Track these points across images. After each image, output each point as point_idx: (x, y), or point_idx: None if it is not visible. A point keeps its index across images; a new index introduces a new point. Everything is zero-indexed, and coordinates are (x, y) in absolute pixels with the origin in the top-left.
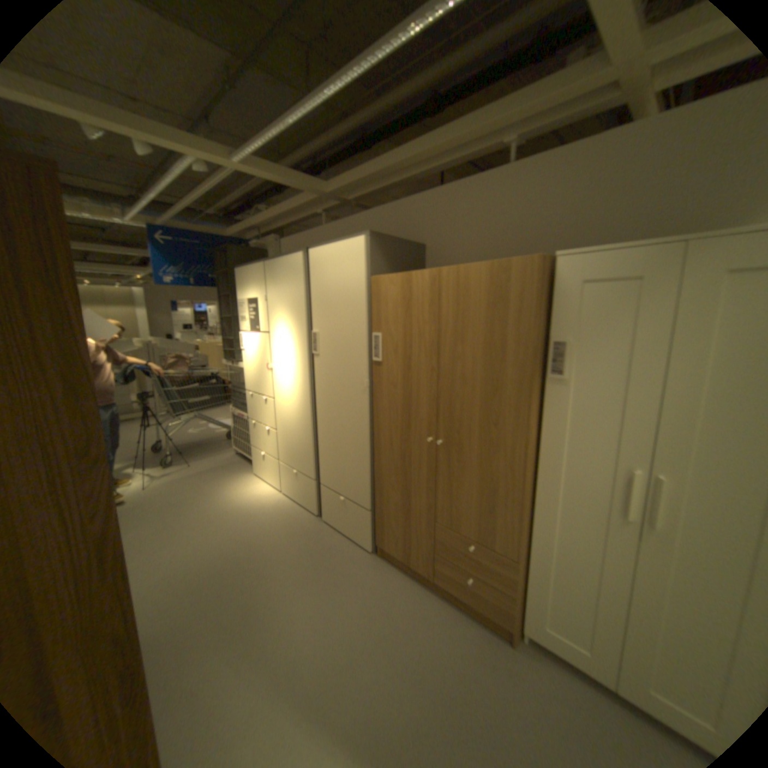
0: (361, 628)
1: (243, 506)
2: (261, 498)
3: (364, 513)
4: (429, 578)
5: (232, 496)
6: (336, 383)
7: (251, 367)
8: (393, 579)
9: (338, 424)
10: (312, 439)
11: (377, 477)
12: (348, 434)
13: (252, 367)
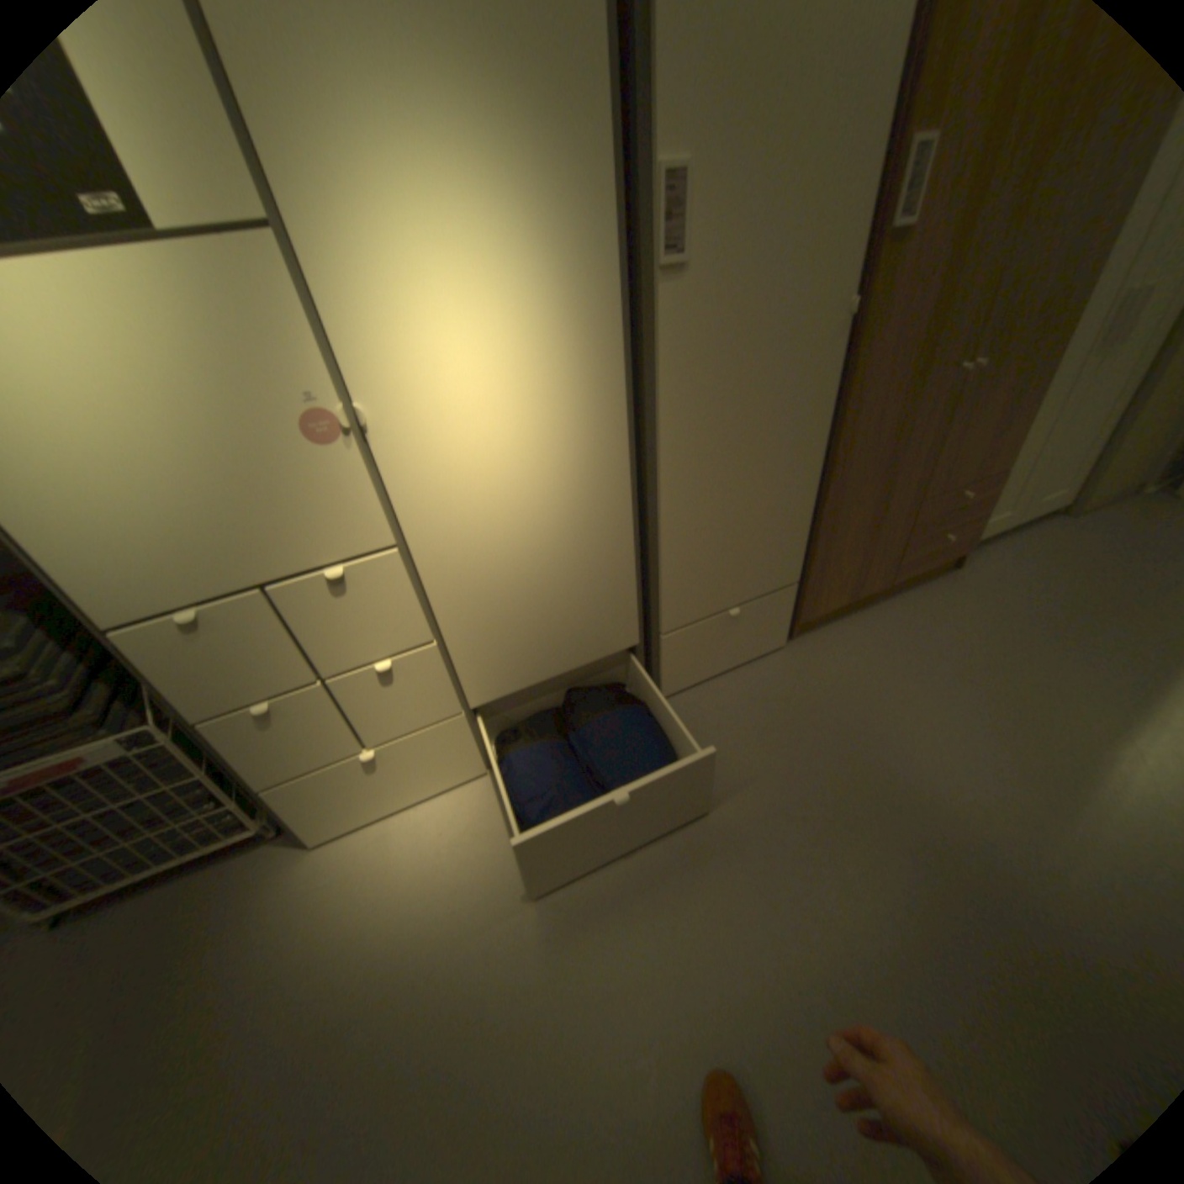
0: (946, 689)
1: (497, 882)
2: (478, 832)
3: (782, 596)
4: (885, 588)
5: (409, 924)
6: (746, 344)
7: (90, 495)
8: (844, 636)
9: (736, 460)
10: (628, 556)
11: (813, 513)
12: (767, 466)
13: (108, 491)
